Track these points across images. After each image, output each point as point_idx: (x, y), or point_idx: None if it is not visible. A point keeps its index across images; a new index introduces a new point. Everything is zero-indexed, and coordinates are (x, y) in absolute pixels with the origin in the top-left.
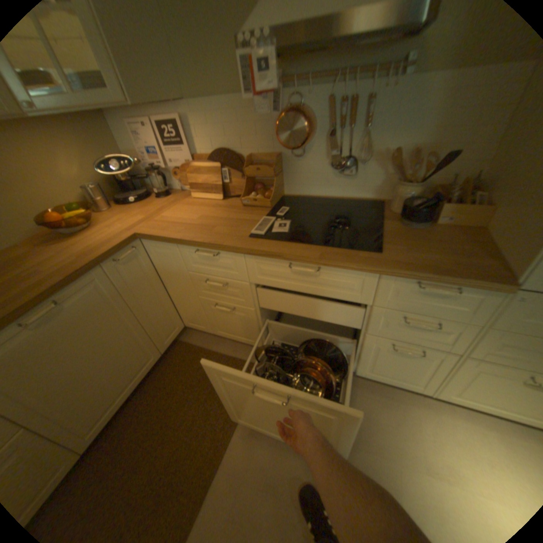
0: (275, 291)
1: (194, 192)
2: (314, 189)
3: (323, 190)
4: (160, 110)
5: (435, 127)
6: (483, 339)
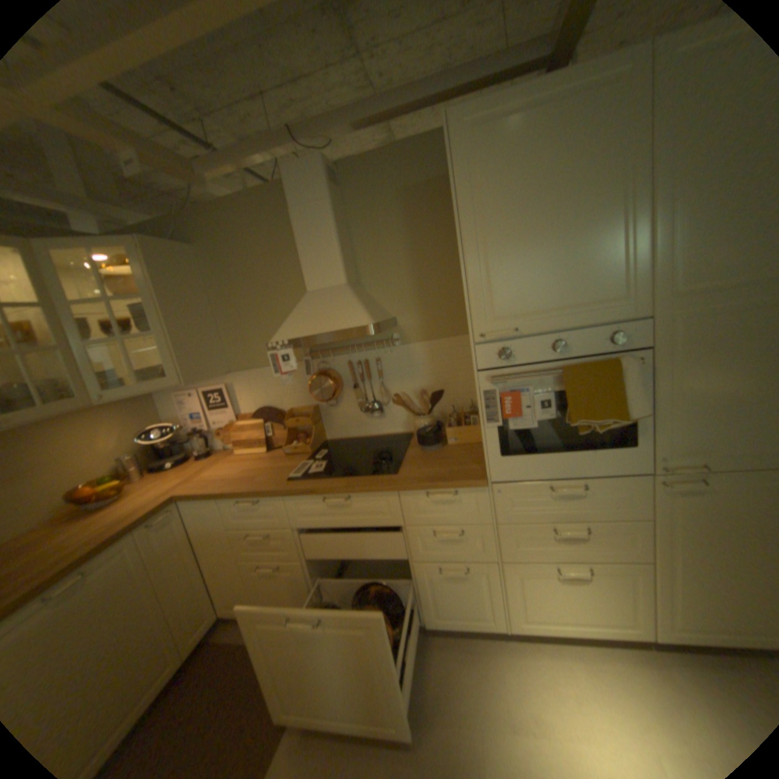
0: (317, 534)
1: (237, 450)
2: (353, 432)
3: (360, 431)
4: (207, 383)
5: (428, 375)
6: (500, 539)
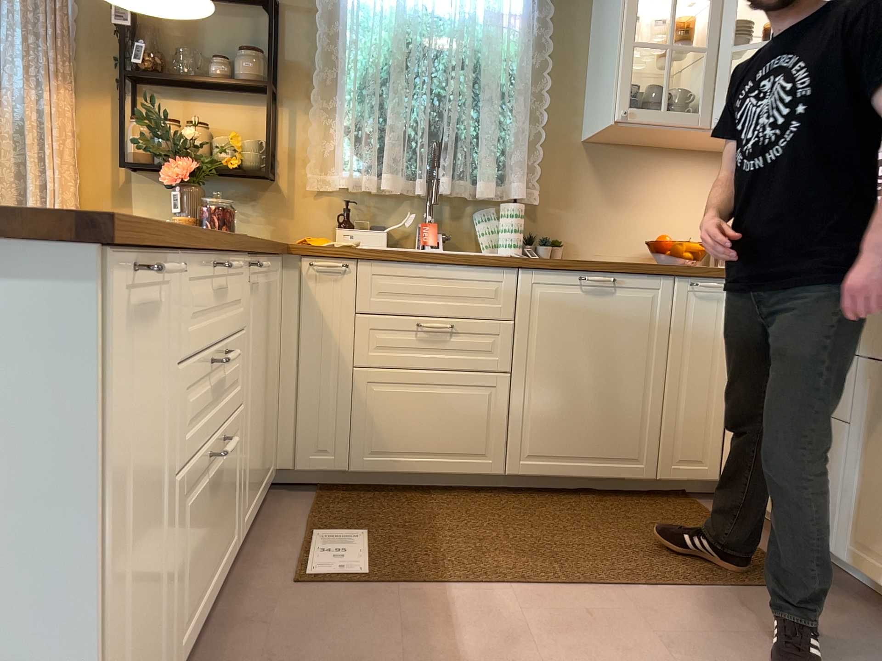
0: None
1: None
2: None
3: None
4: None
5: None
6: None
